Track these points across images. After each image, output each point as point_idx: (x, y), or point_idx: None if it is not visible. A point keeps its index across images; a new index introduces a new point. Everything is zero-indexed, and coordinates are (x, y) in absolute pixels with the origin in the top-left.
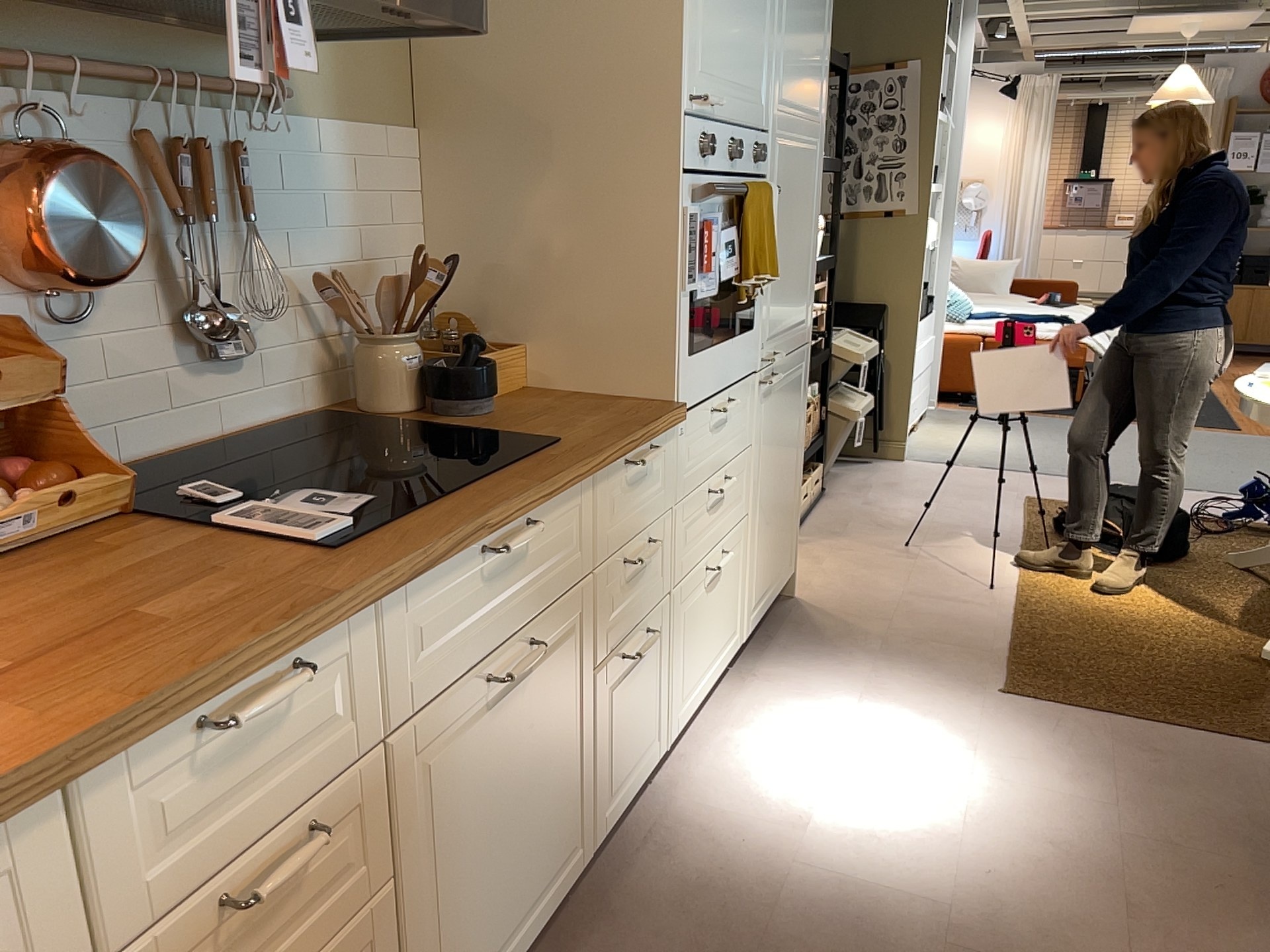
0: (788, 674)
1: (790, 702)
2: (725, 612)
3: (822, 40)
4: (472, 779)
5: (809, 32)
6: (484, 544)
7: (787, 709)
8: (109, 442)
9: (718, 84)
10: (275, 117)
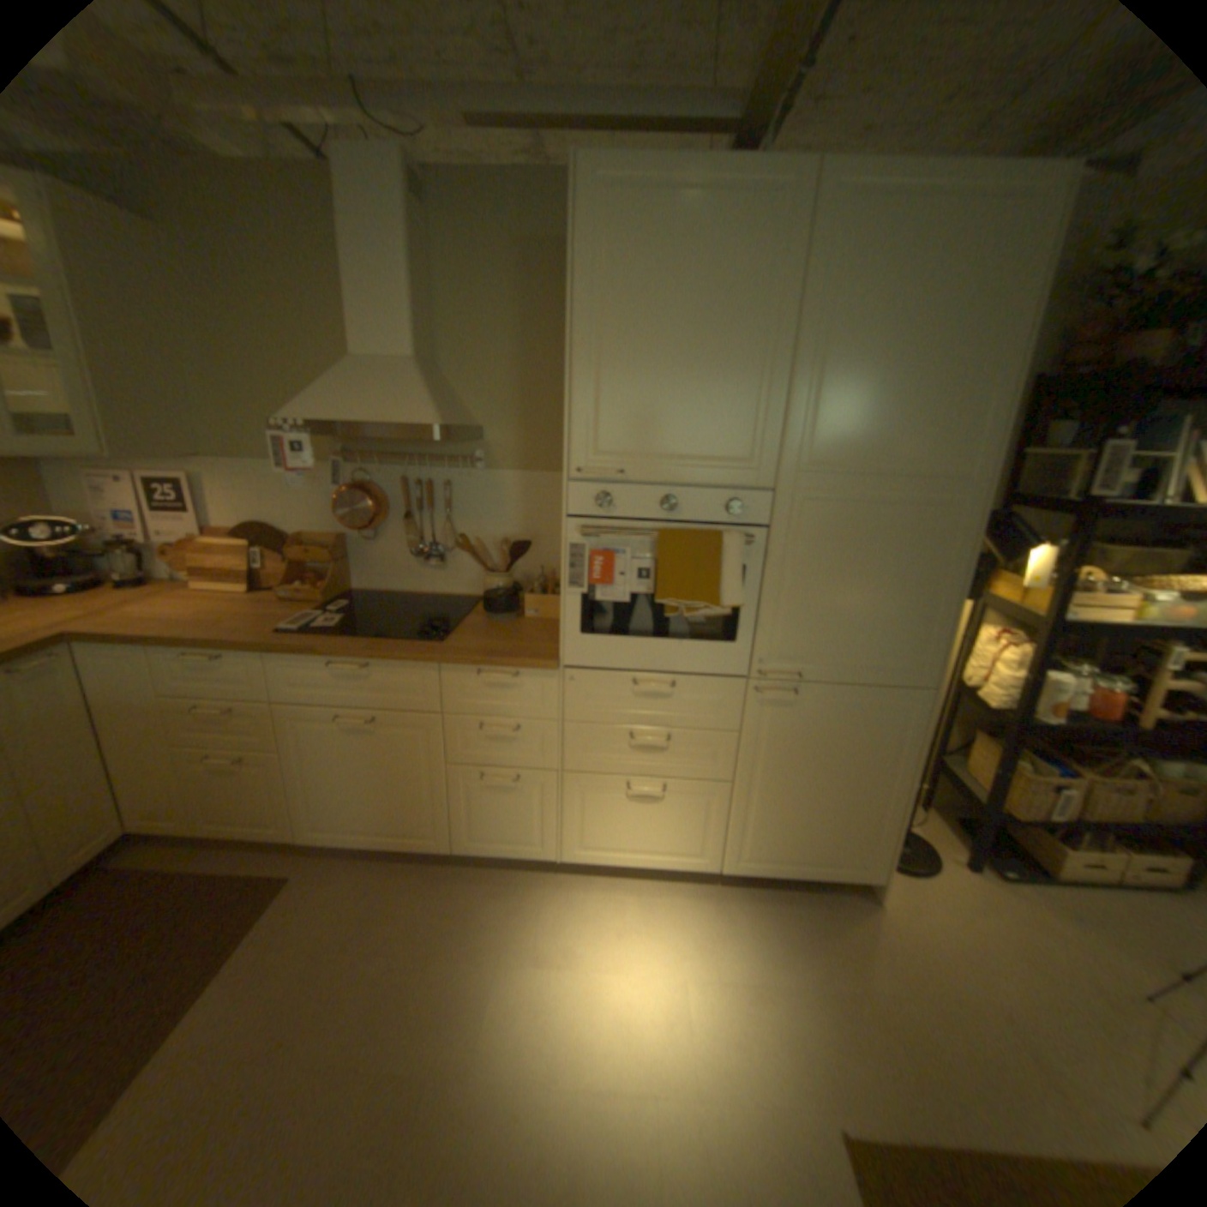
0: (738, 927)
1: (696, 934)
2: (672, 832)
3: (971, 391)
4: (330, 751)
5: (912, 389)
6: (333, 661)
7: (684, 934)
8: (384, 582)
9: (634, 456)
10: (474, 470)
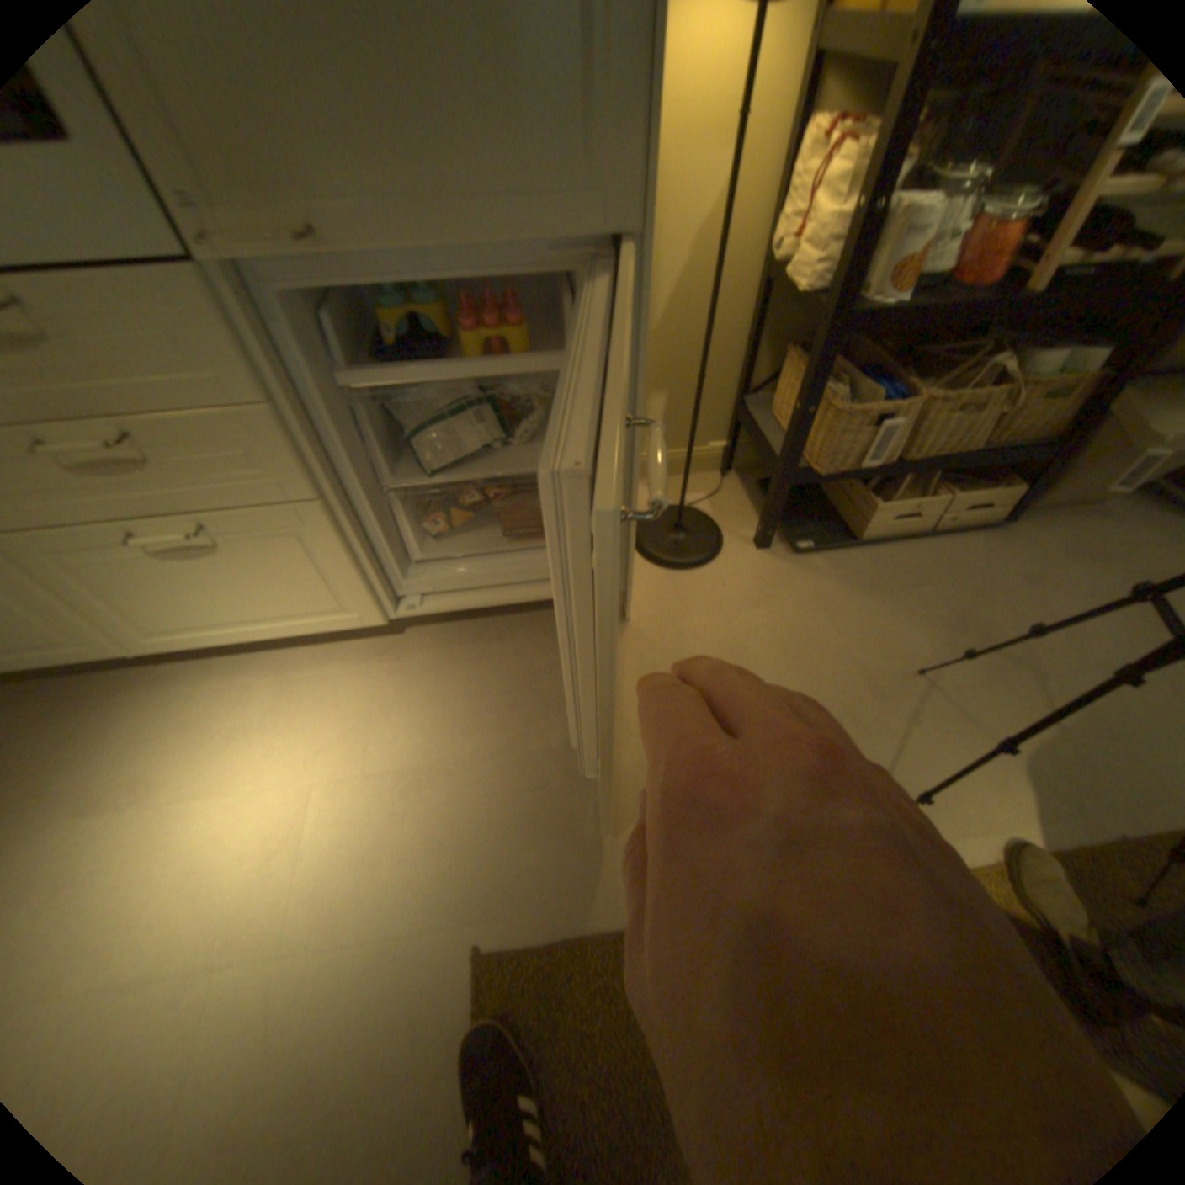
0: (417, 686)
1: (351, 711)
2: (274, 589)
3: None
4: None
5: None
6: None
7: (334, 714)
8: None
9: None
10: None
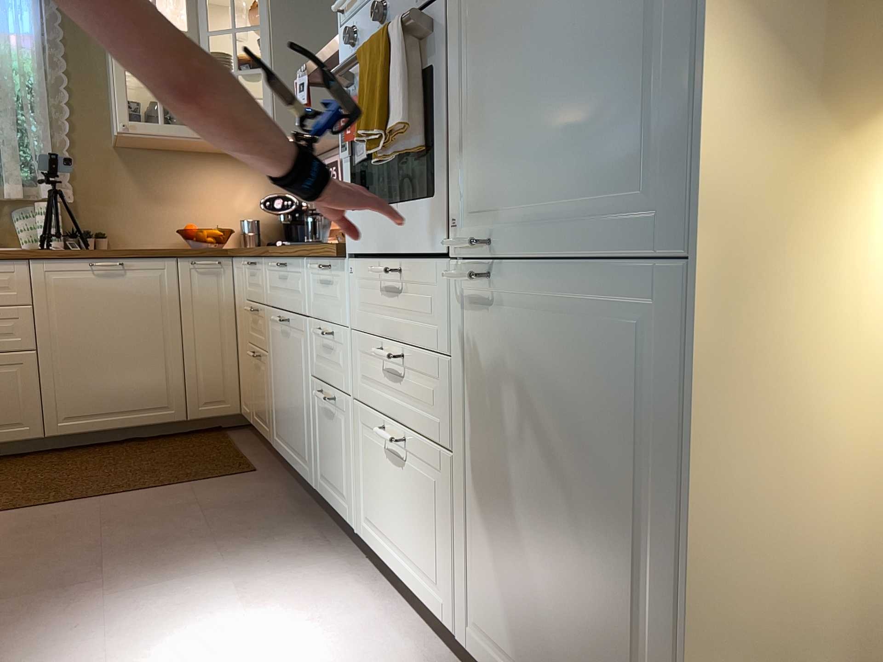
0: None
1: None
2: (418, 529)
3: None
4: (279, 352)
5: None
6: (277, 262)
7: None
8: None
9: None
10: None
